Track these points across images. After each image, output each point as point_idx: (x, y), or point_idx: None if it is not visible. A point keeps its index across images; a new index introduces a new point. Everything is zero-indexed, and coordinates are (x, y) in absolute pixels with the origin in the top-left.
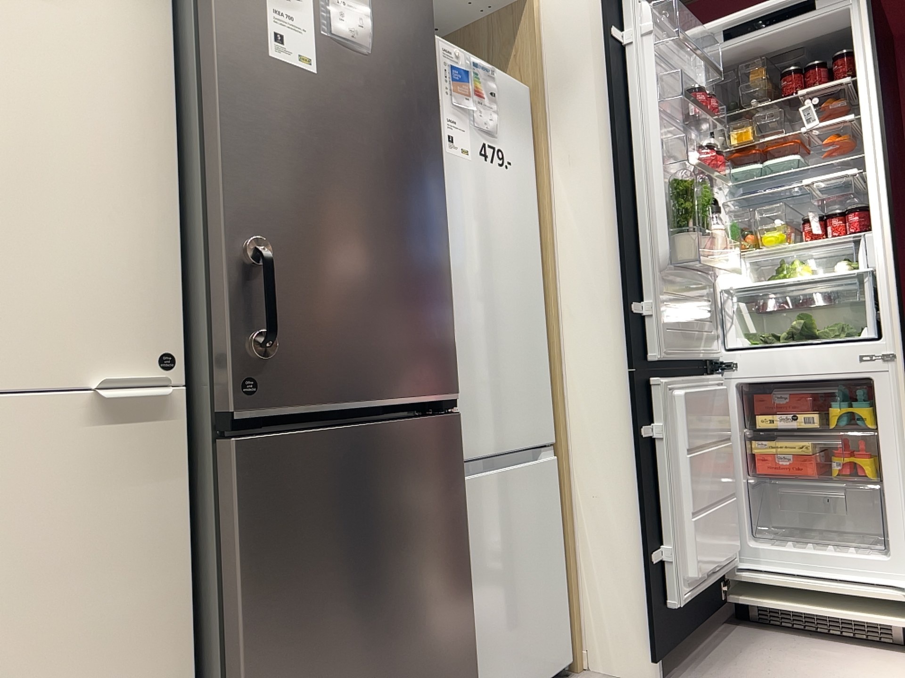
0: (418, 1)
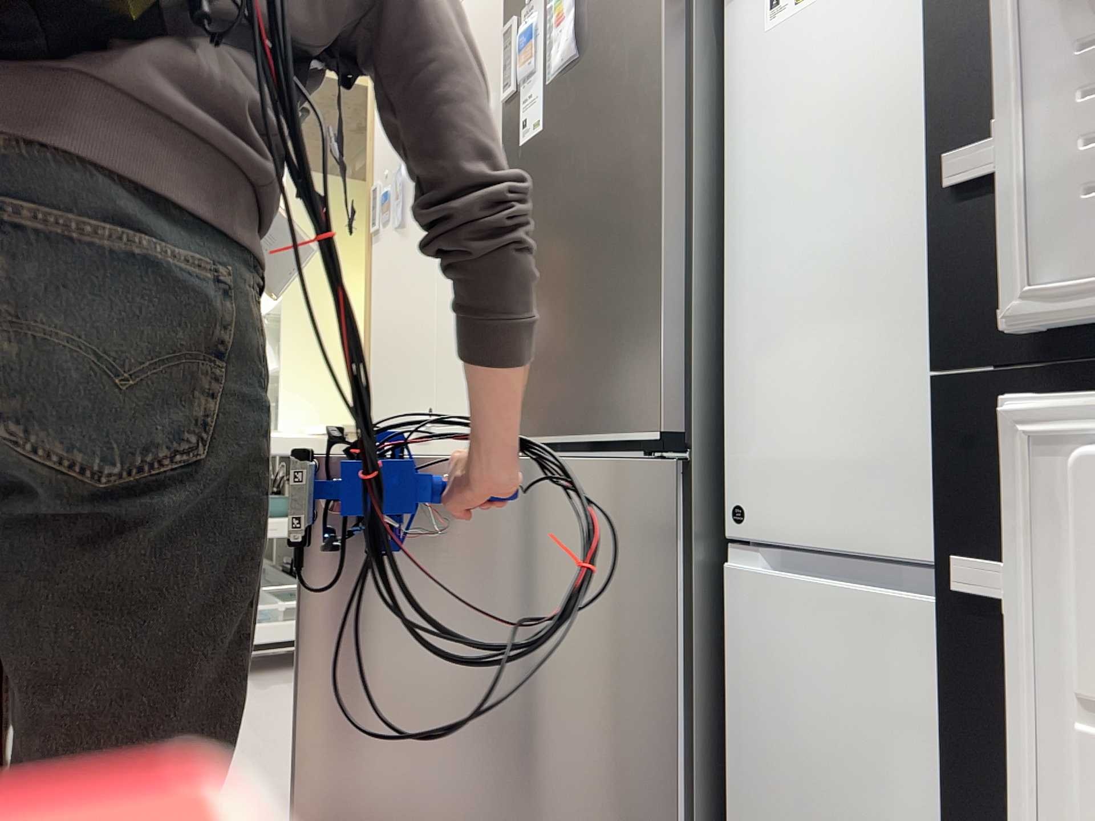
0: None
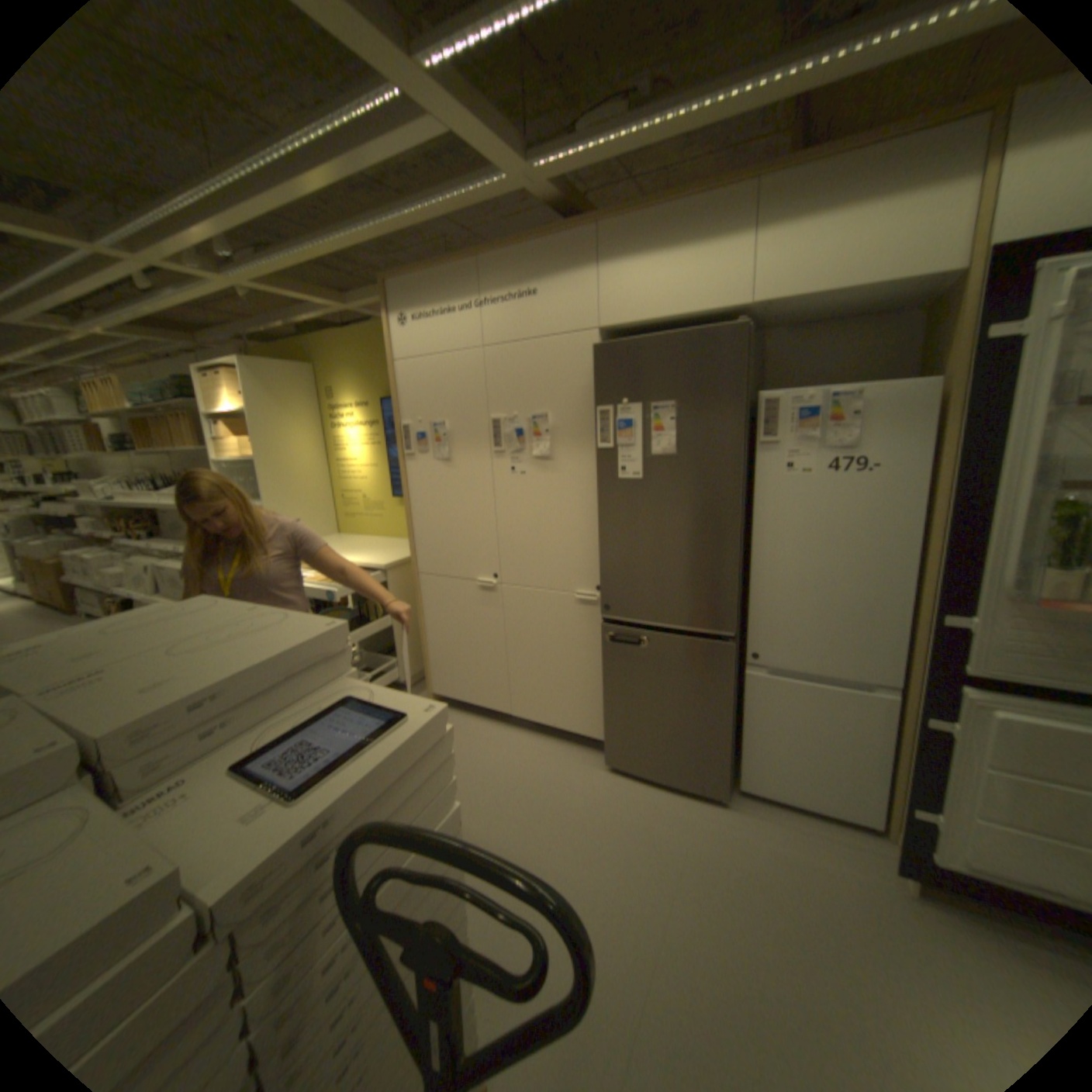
0: (727, 401)
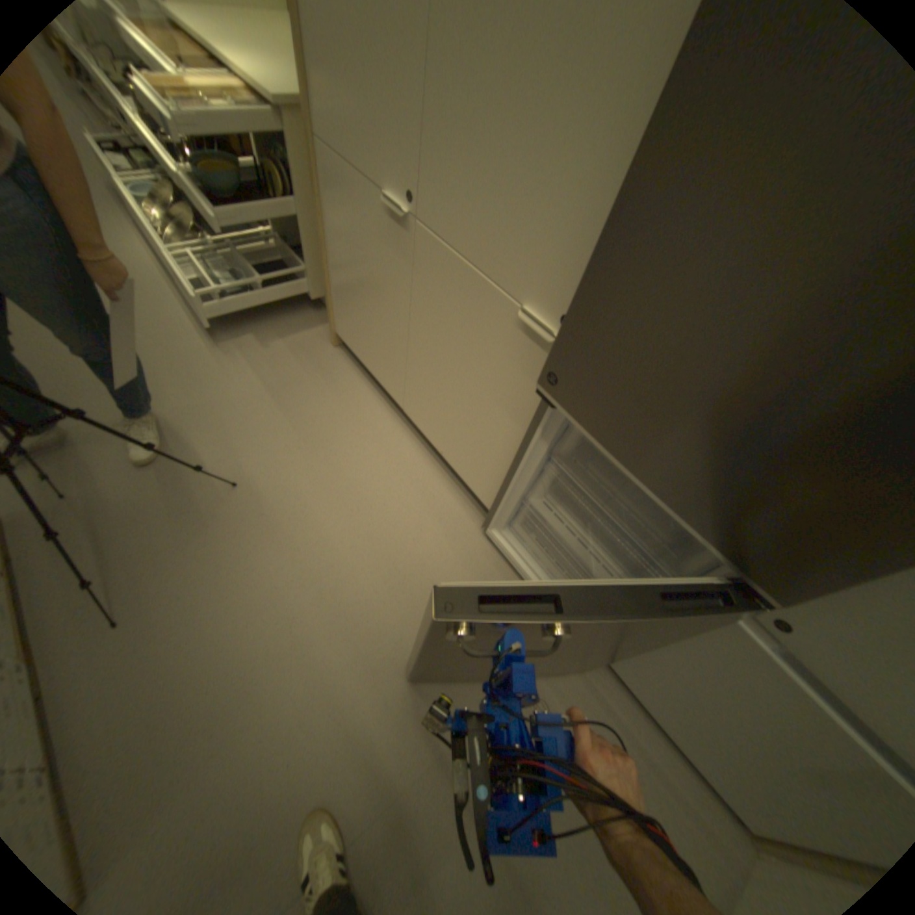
0: None
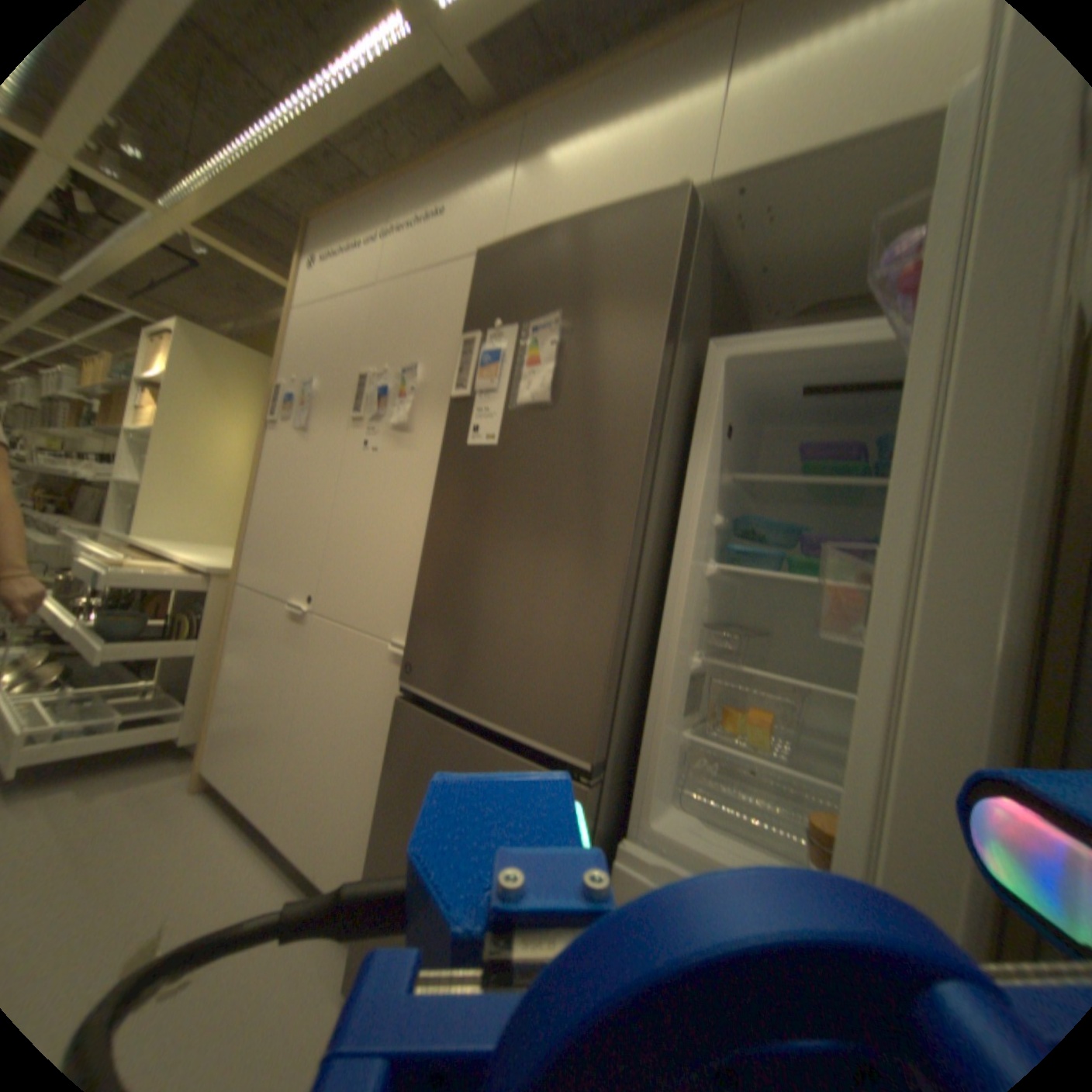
0: (641, 309)
